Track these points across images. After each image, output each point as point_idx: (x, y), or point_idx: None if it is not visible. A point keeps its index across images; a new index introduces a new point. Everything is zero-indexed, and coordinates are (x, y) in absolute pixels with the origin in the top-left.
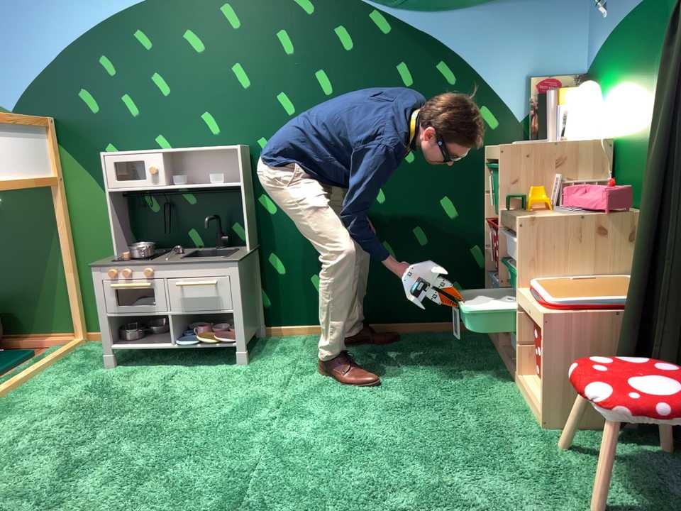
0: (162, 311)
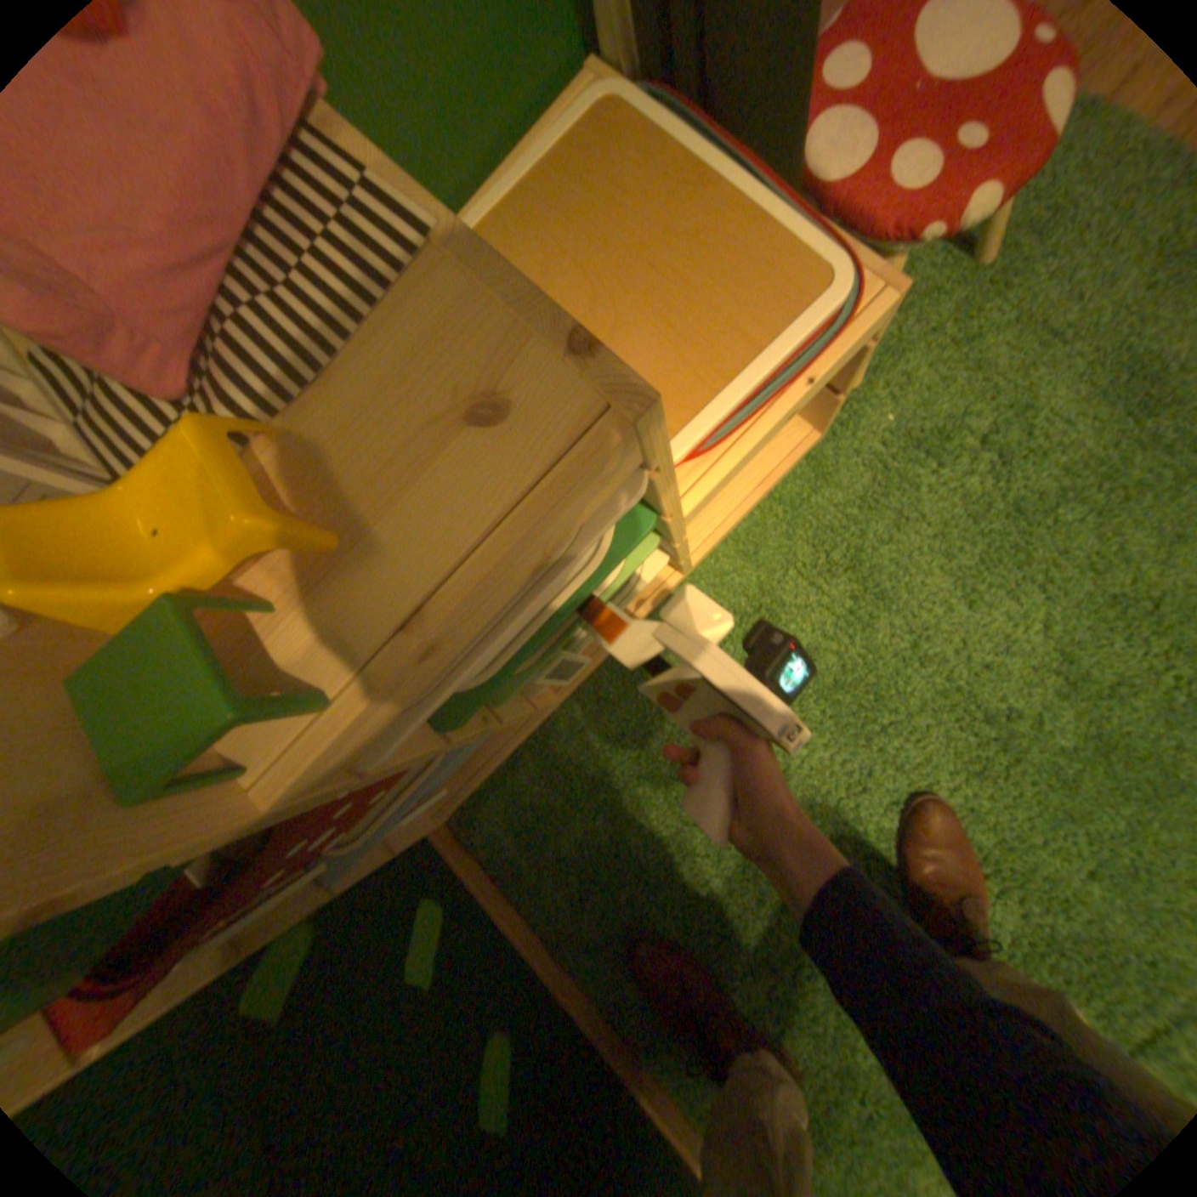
0: None
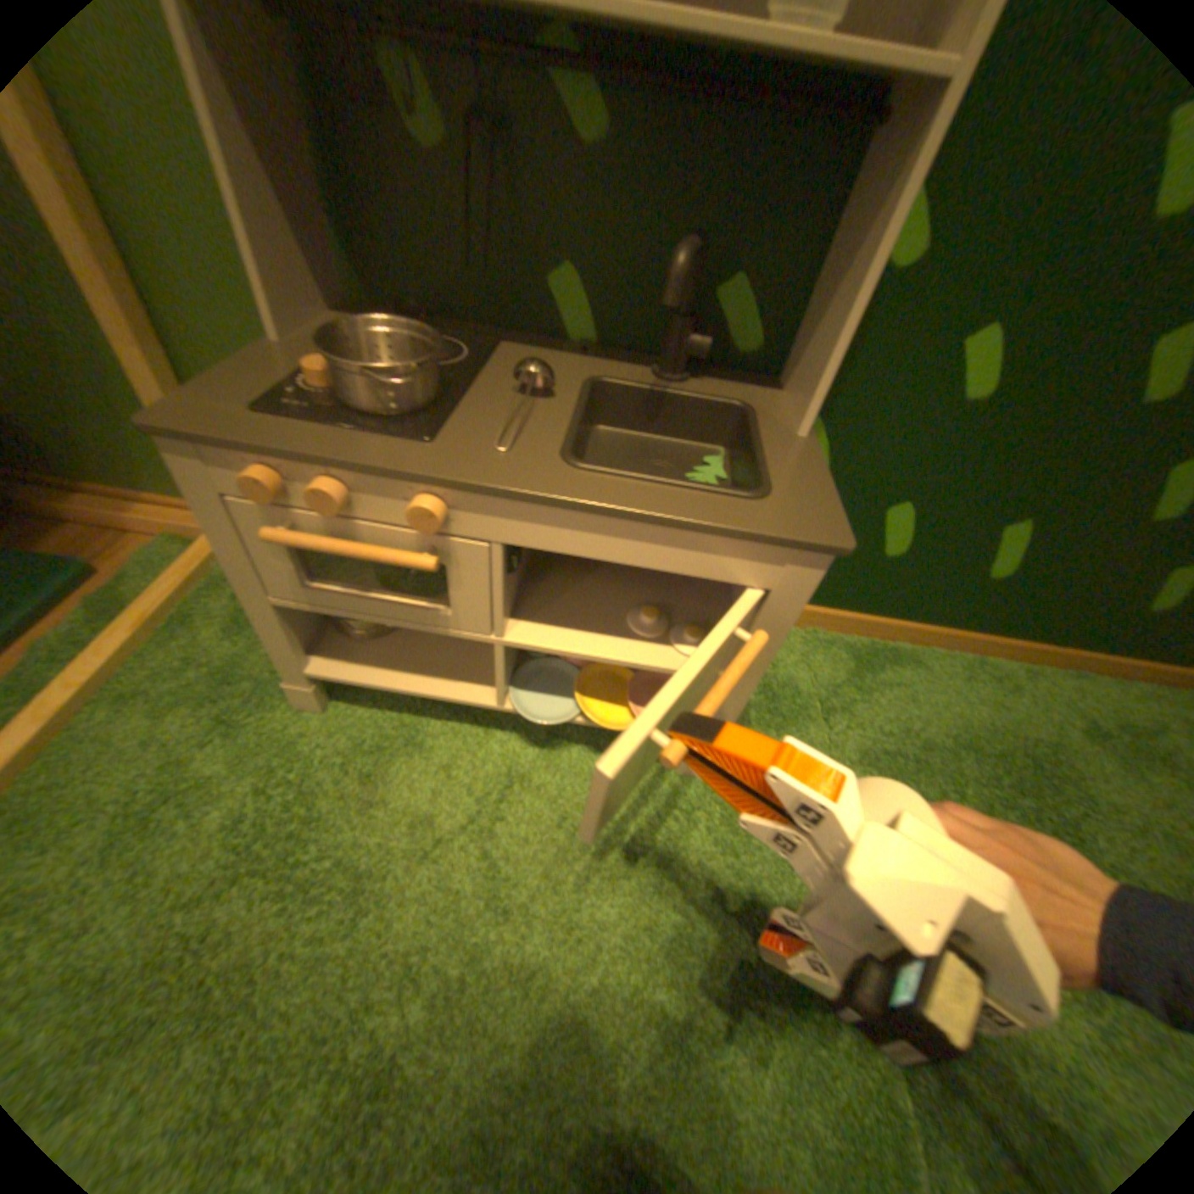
0: (478, 633)
